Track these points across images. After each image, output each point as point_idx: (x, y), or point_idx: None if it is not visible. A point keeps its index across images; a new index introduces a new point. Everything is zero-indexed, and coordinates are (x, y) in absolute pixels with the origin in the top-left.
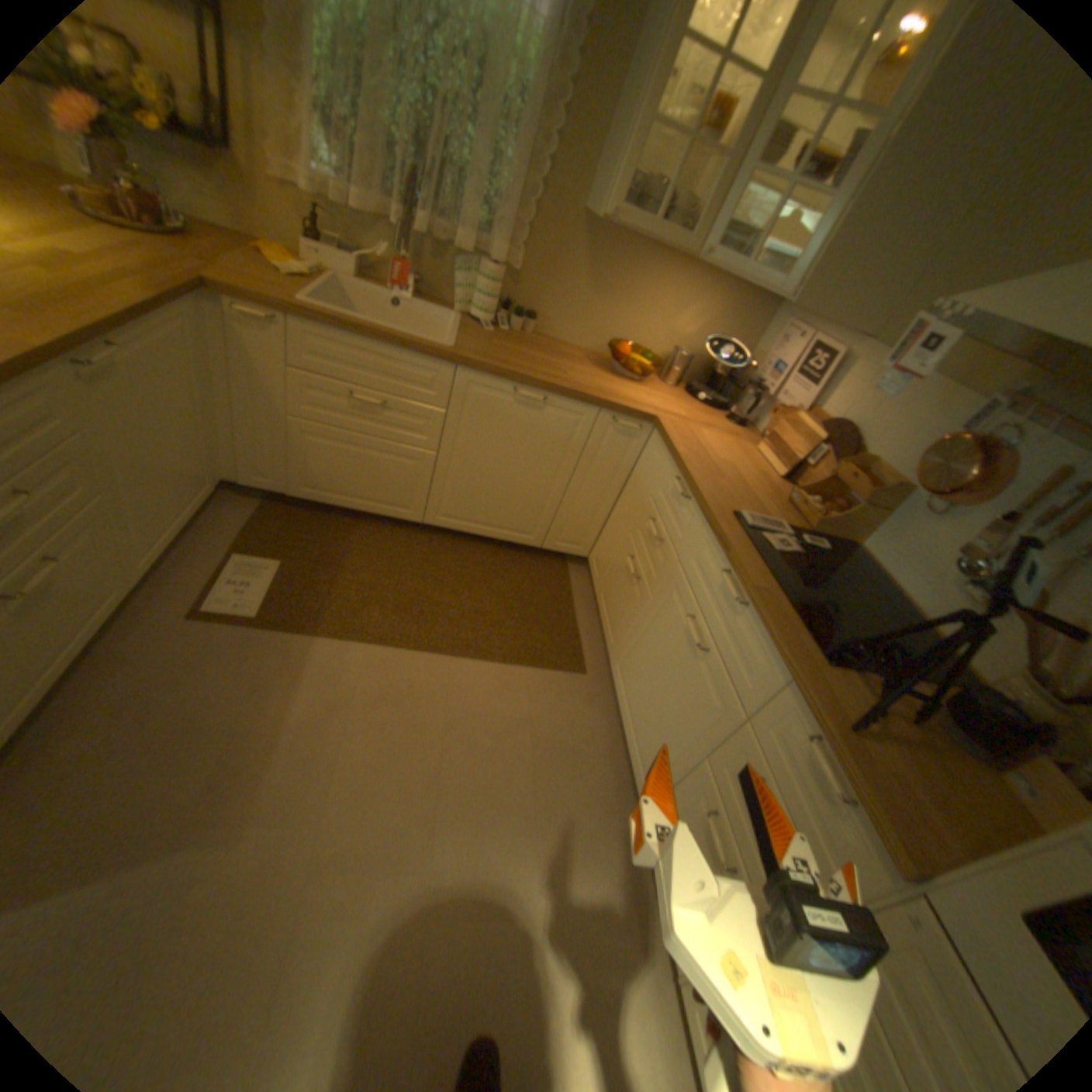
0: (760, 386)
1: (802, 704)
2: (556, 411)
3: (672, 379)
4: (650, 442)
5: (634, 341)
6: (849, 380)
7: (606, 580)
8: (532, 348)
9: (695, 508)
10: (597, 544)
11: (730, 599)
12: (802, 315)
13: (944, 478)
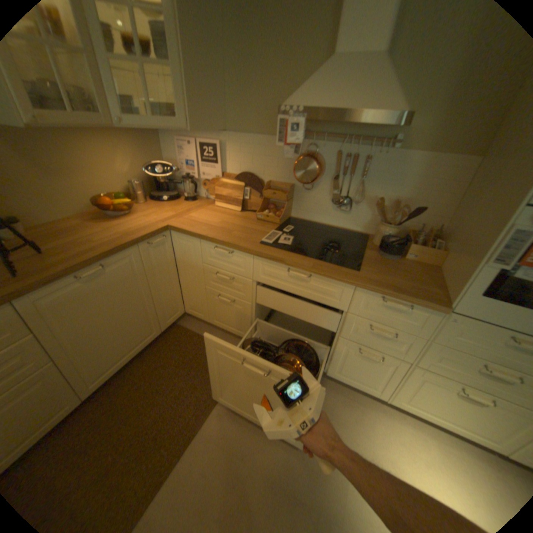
0: (188, 176)
1: (367, 292)
2: (113, 266)
3: (142, 198)
4: (175, 238)
5: (100, 192)
6: (229, 153)
7: (211, 313)
8: (44, 241)
9: (240, 254)
10: (186, 302)
11: (298, 278)
12: (175, 131)
13: (308, 175)
